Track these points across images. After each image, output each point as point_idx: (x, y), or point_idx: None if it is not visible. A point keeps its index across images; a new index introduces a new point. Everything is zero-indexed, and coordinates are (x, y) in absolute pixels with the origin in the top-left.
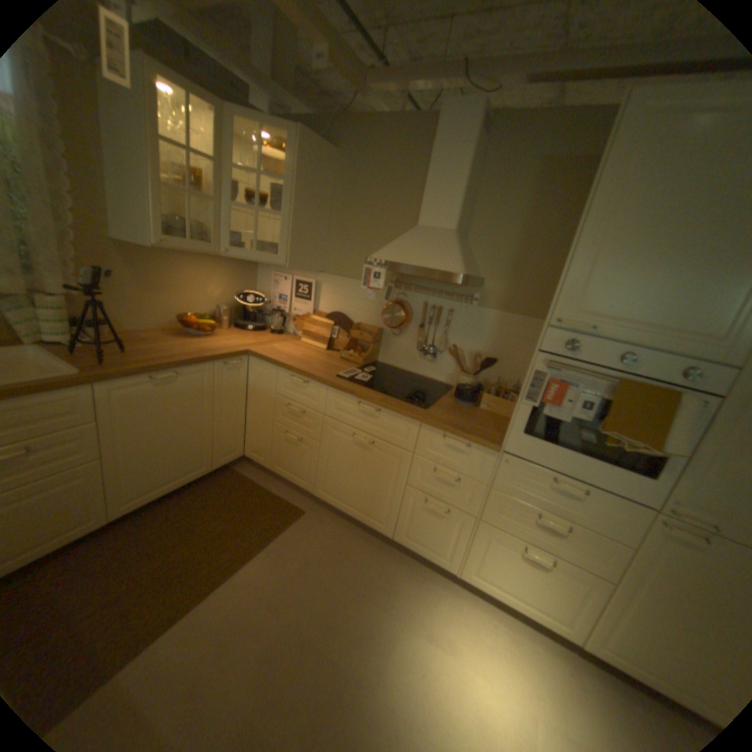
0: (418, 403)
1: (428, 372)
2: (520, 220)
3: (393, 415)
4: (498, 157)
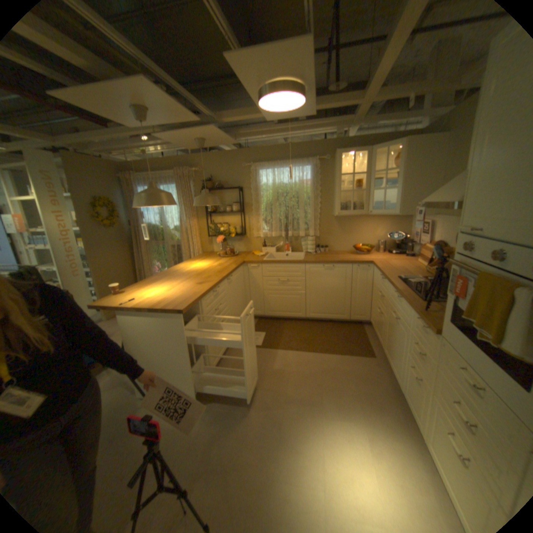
0: (430, 300)
1: None
2: None
3: (405, 301)
4: None
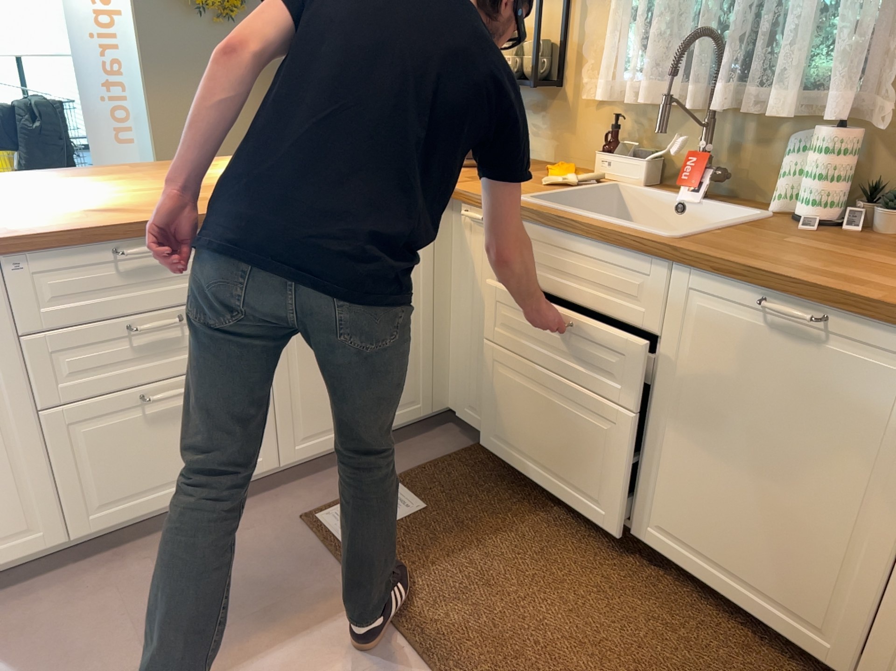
0: None
1: None
2: None
3: None
4: None
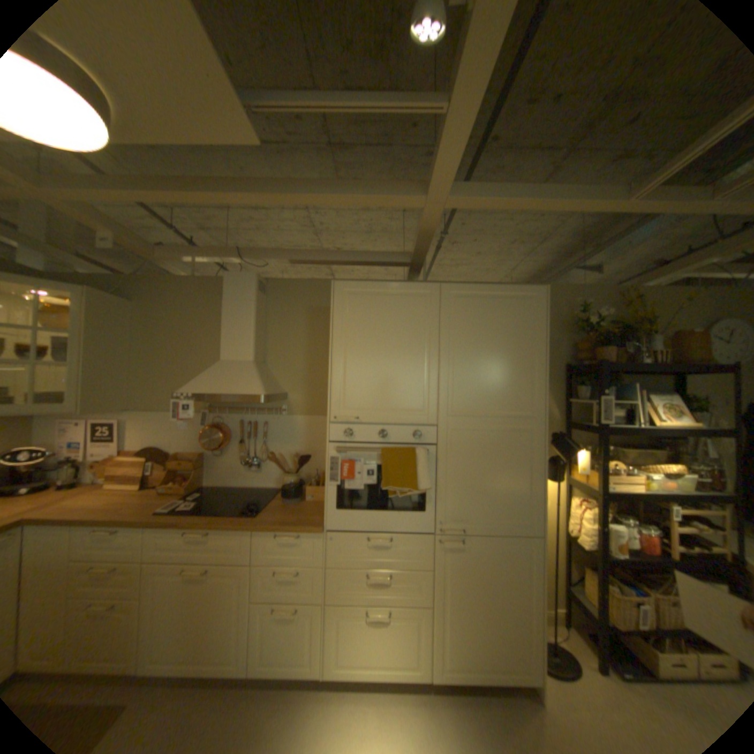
0: (248, 515)
1: (257, 482)
2: (303, 348)
3: (223, 534)
4: (277, 308)
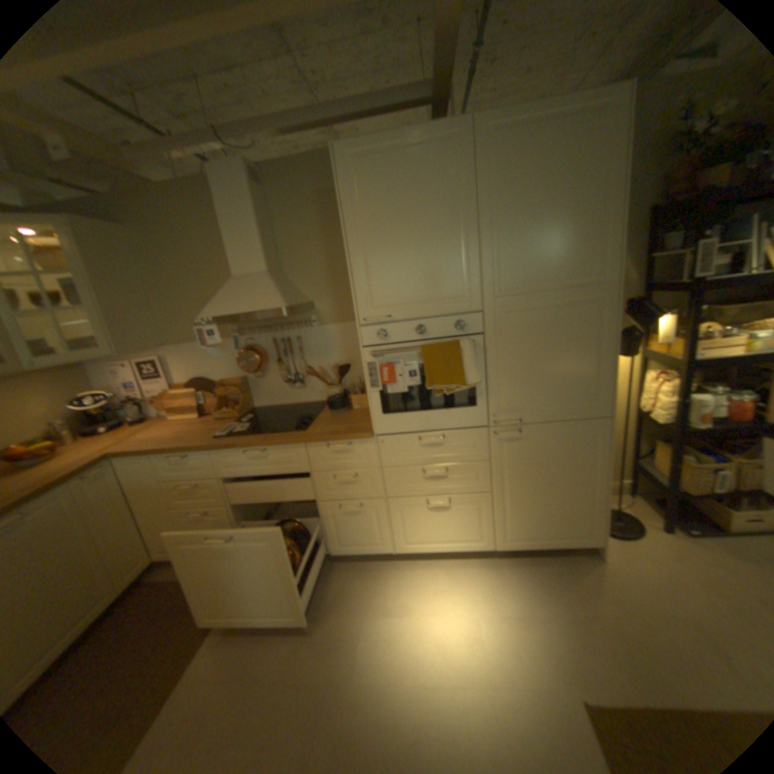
0: (300, 429)
1: (305, 398)
2: (319, 247)
3: (280, 449)
4: (279, 202)
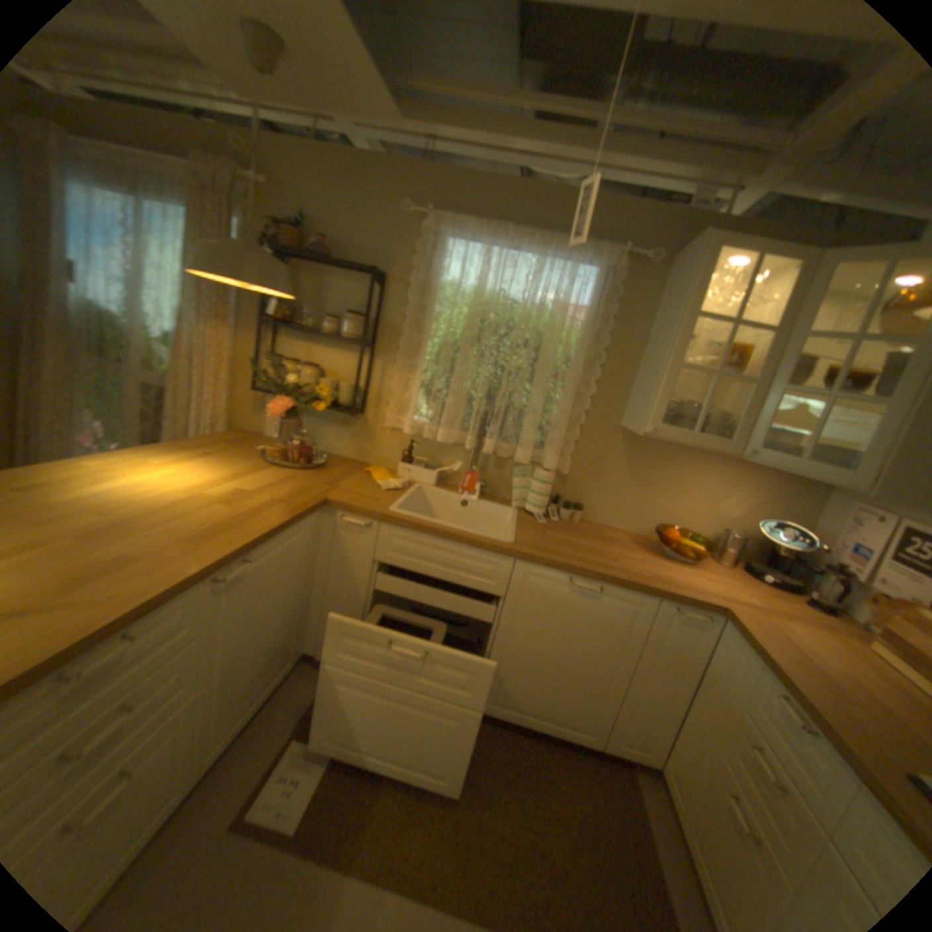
0: None
1: None
2: None
3: None
4: None
